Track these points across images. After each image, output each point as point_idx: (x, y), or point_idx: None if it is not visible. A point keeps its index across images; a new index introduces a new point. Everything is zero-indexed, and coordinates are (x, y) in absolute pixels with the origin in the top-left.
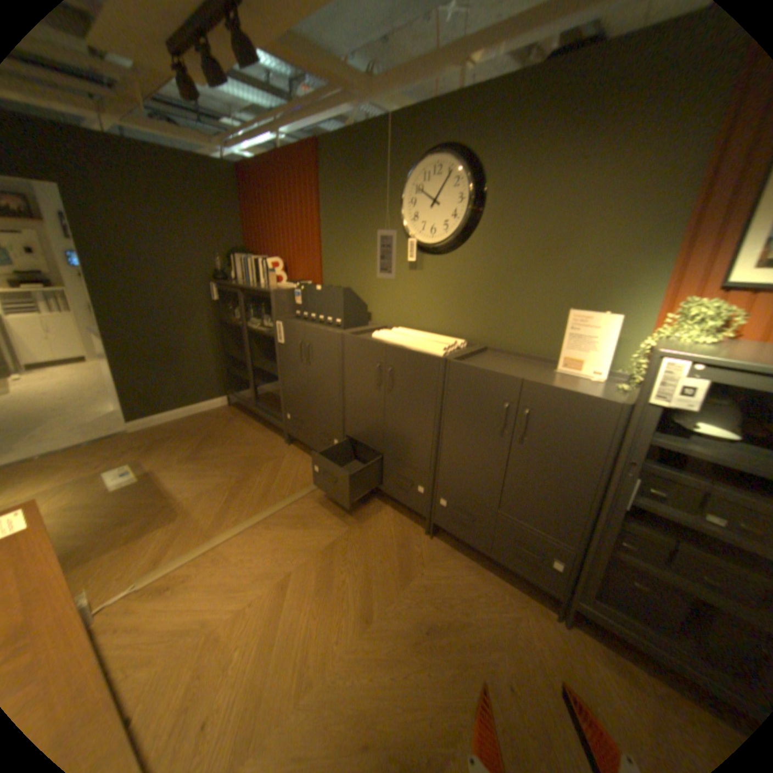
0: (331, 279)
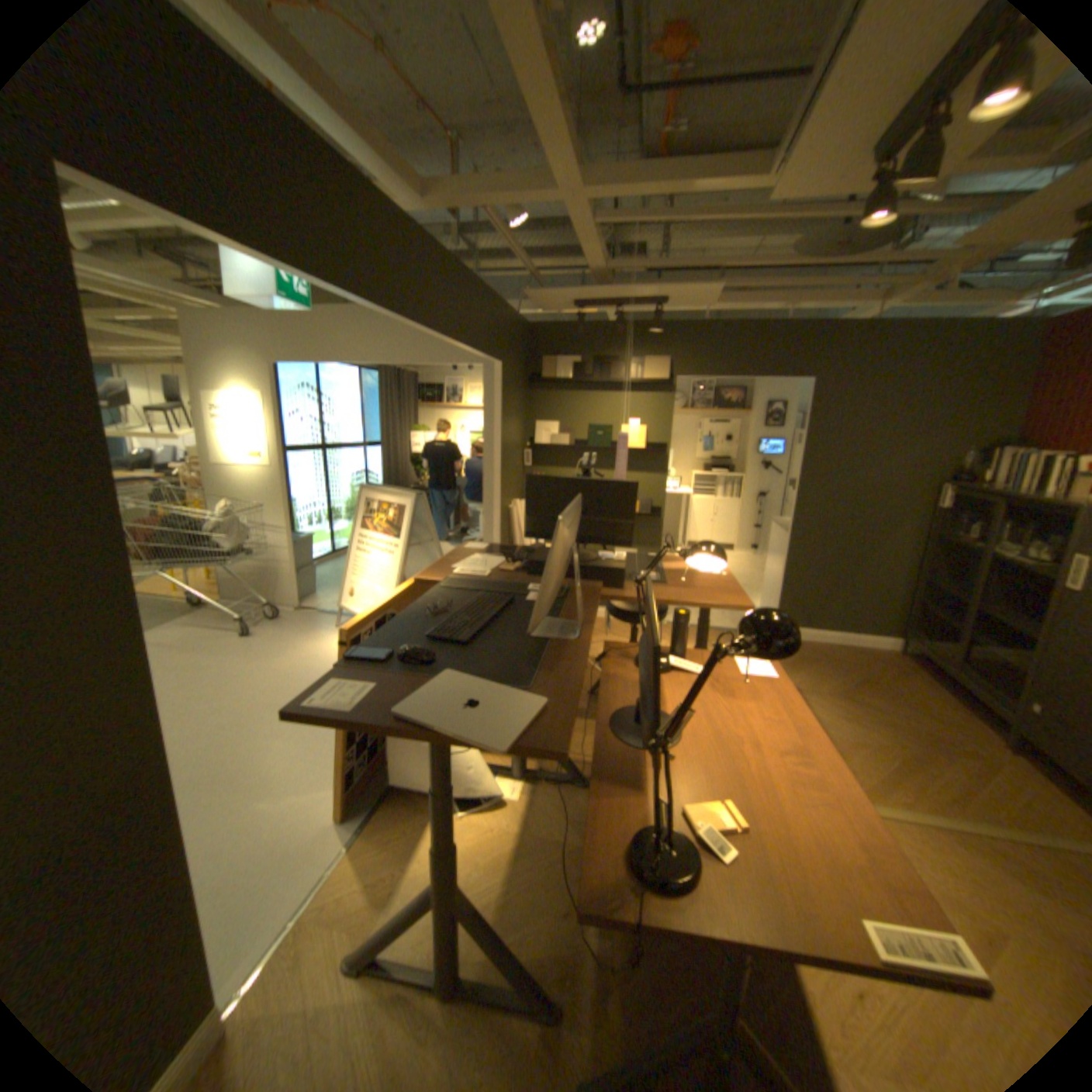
0: None
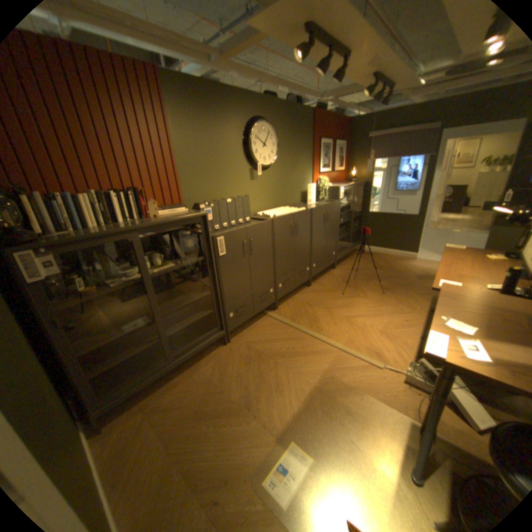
0: (192, 198)
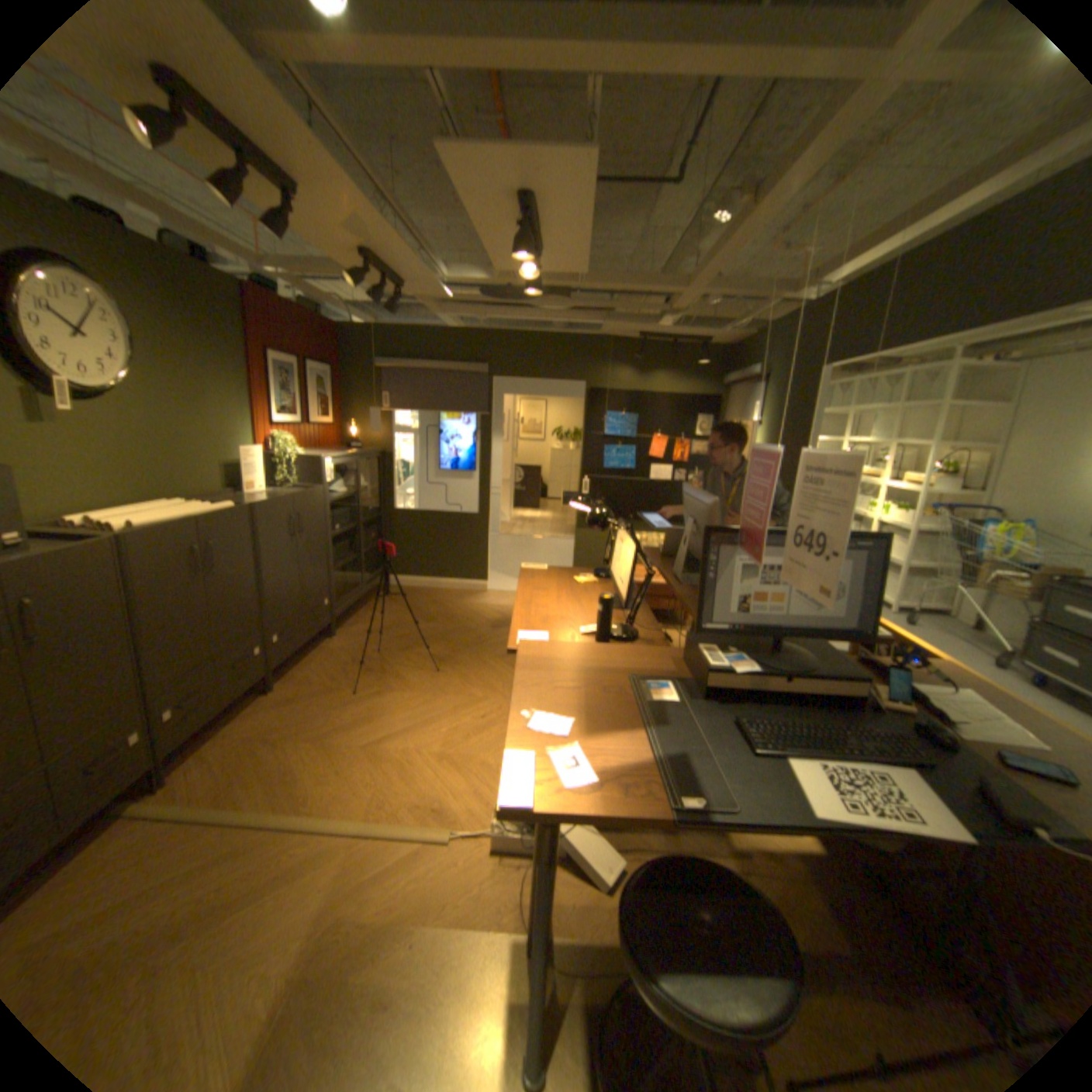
0: None
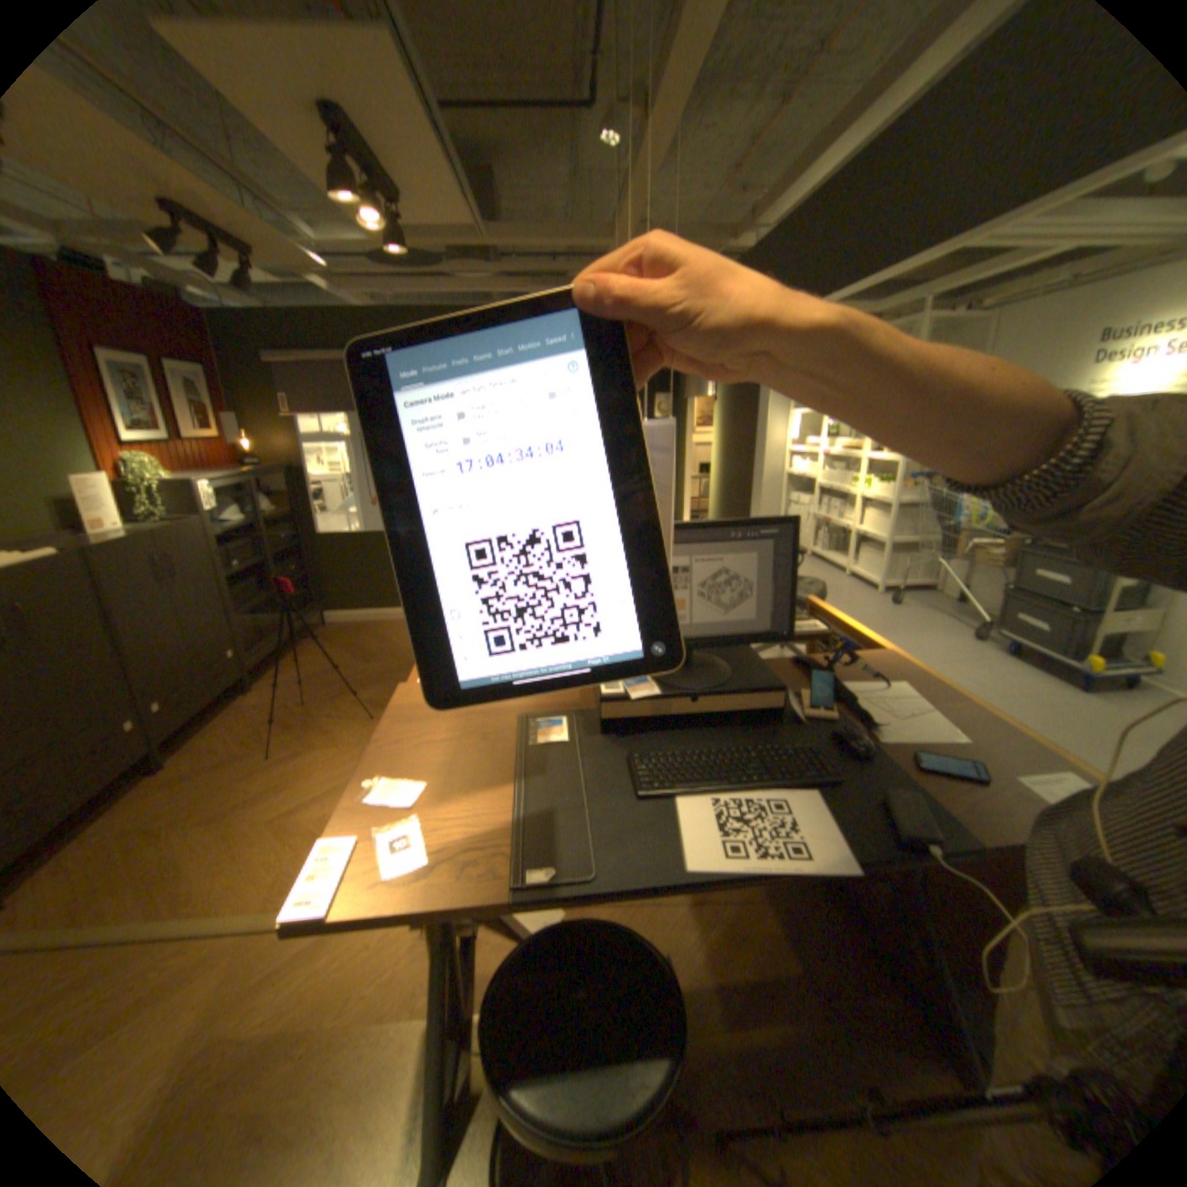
0: None
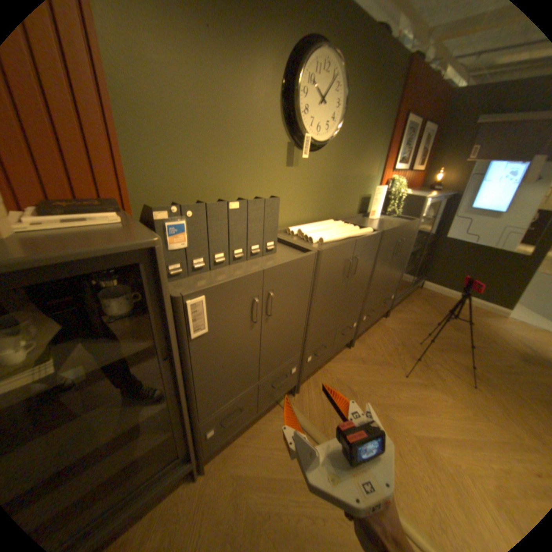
0: (155, 188)
